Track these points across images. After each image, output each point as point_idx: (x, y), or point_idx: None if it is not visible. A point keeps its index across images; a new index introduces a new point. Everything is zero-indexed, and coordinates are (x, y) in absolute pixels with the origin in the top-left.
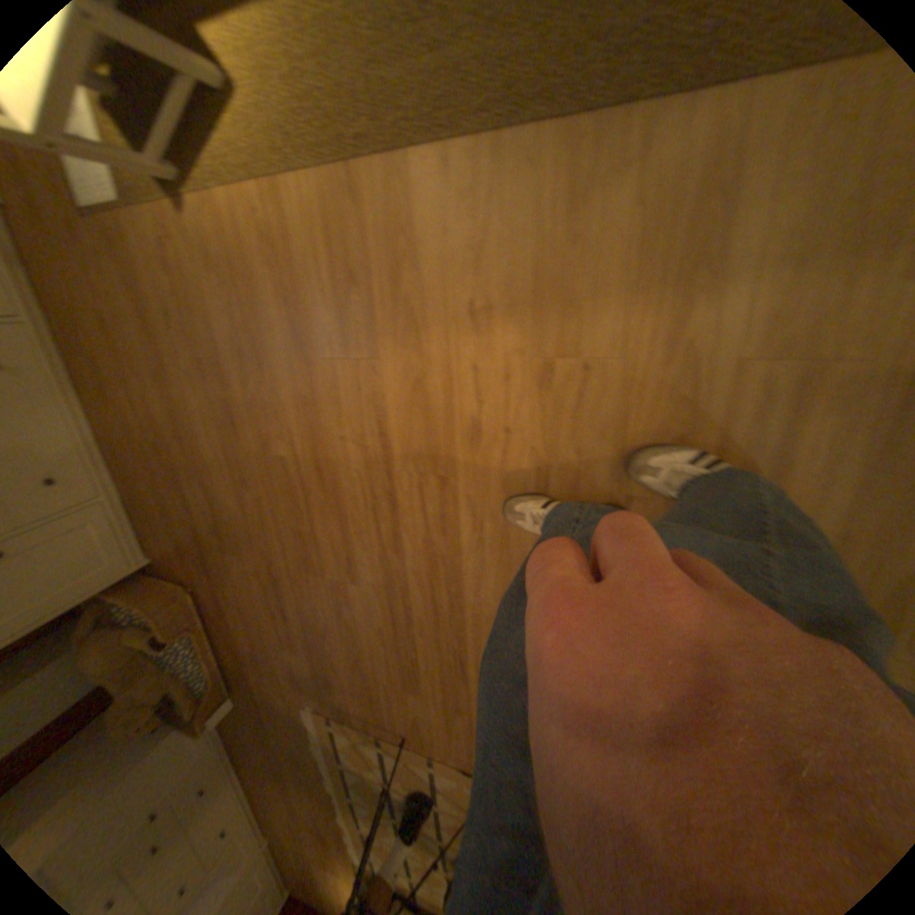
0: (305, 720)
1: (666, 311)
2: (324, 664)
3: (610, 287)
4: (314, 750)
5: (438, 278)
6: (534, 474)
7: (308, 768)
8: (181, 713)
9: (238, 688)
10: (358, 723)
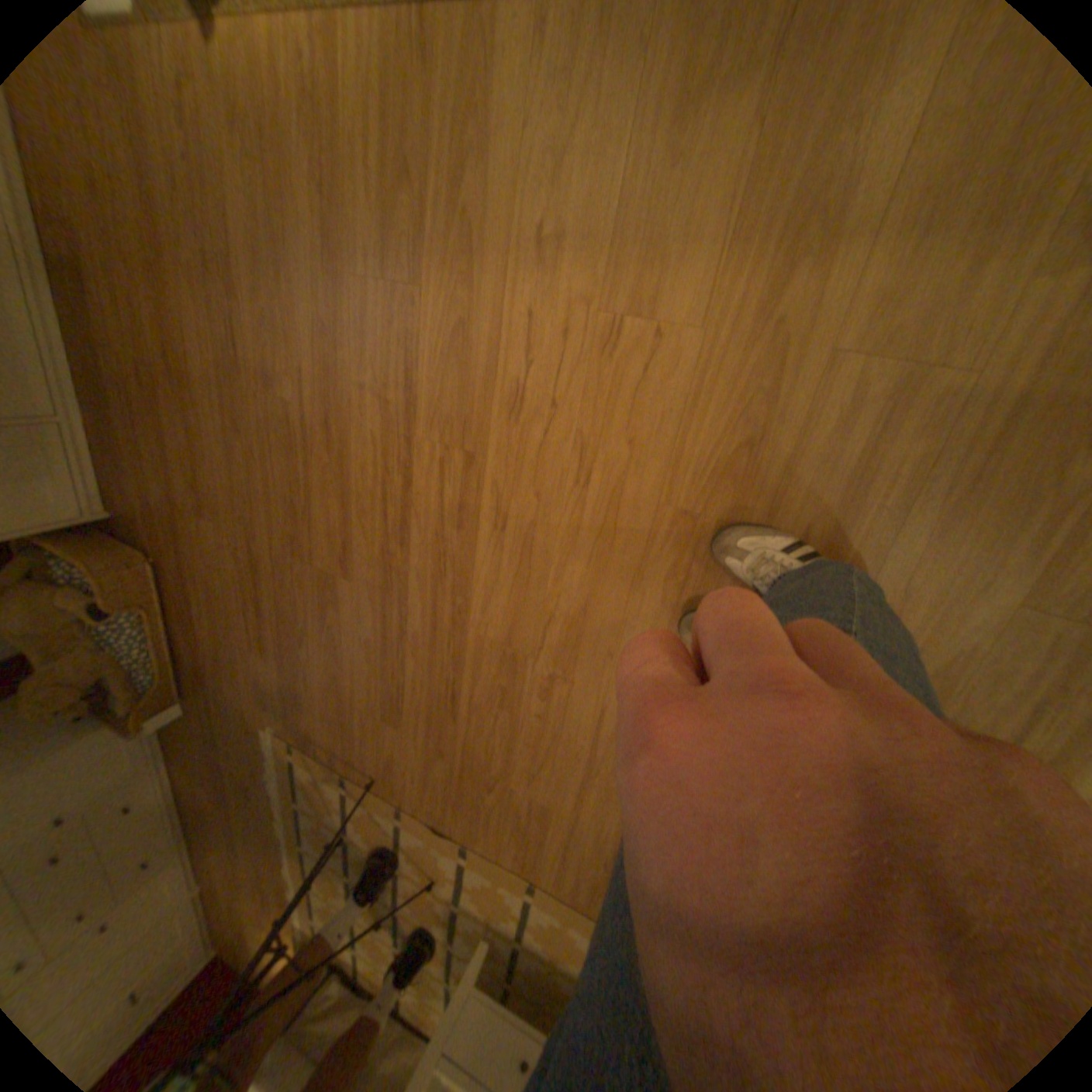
0: (264, 744)
1: (763, 275)
2: (295, 677)
3: (704, 232)
4: (269, 783)
5: (506, 187)
6: (575, 466)
7: (259, 804)
8: (115, 708)
9: (191, 694)
10: (324, 756)
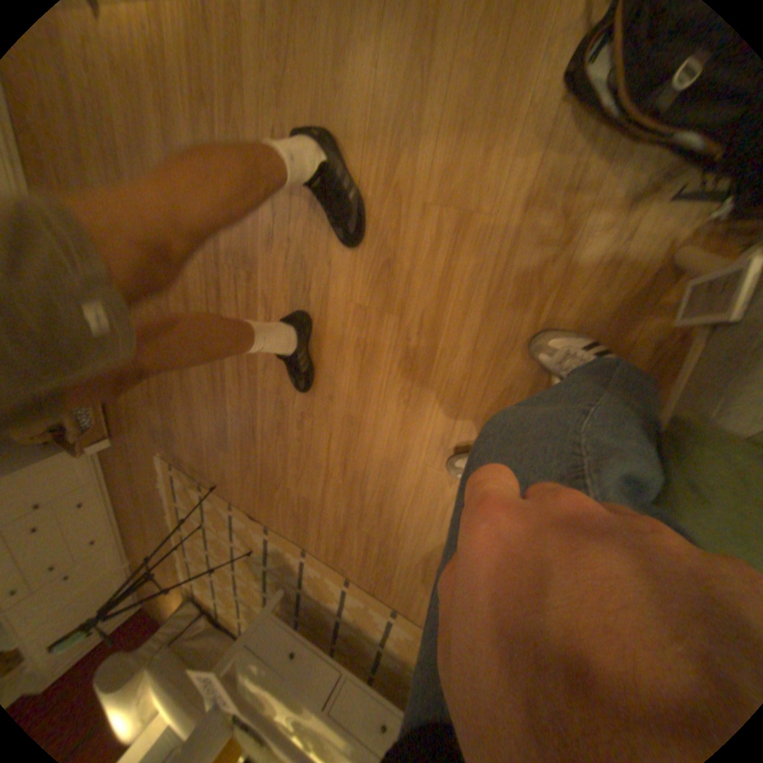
0: (155, 464)
1: (385, 158)
2: (169, 419)
3: (354, 133)
4: (159, 489)
5: (253, 107)
6: (302, 279)
7: (156, 504)
8: (67, 437)
9: (115, 433)
10: (188, 470)
